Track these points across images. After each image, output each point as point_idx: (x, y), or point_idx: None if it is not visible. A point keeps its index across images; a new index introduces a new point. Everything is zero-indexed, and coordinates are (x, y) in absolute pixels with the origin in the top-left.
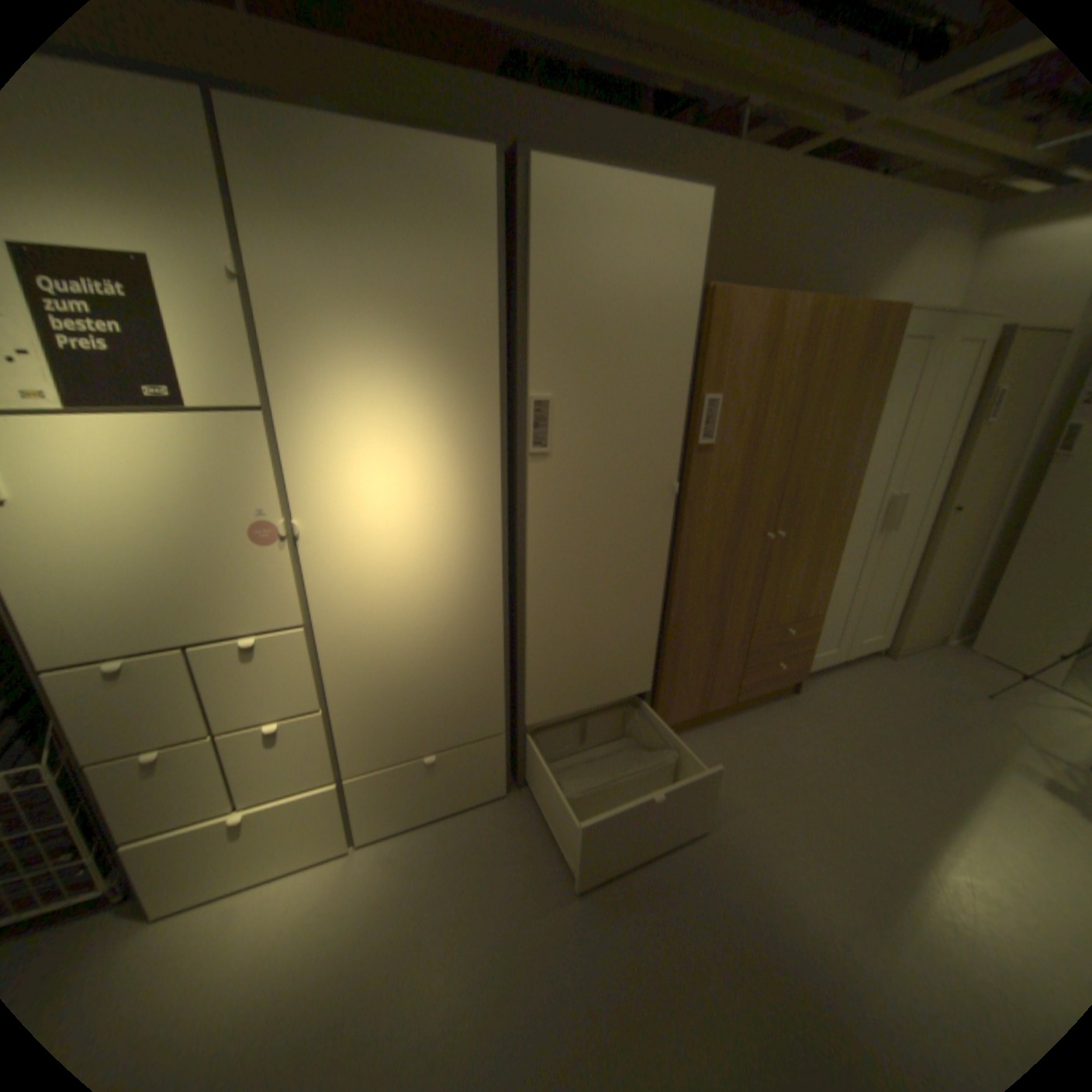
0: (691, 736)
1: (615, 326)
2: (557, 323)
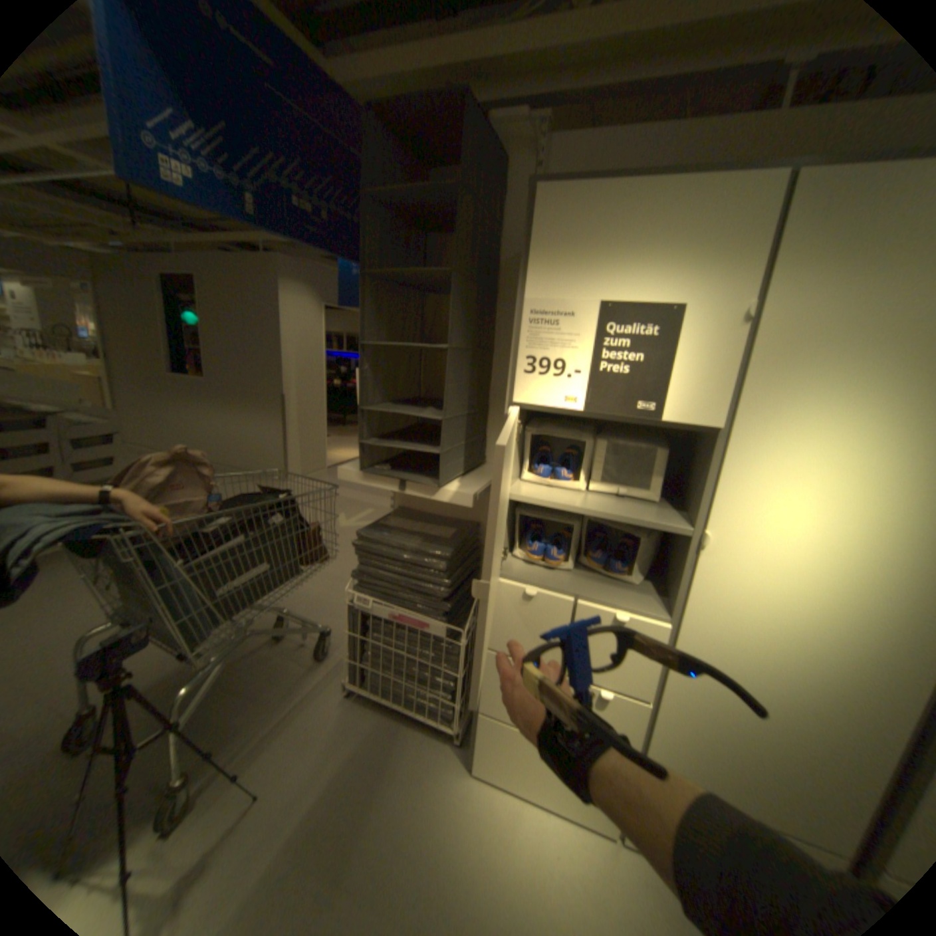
0: None
1: None
2: None
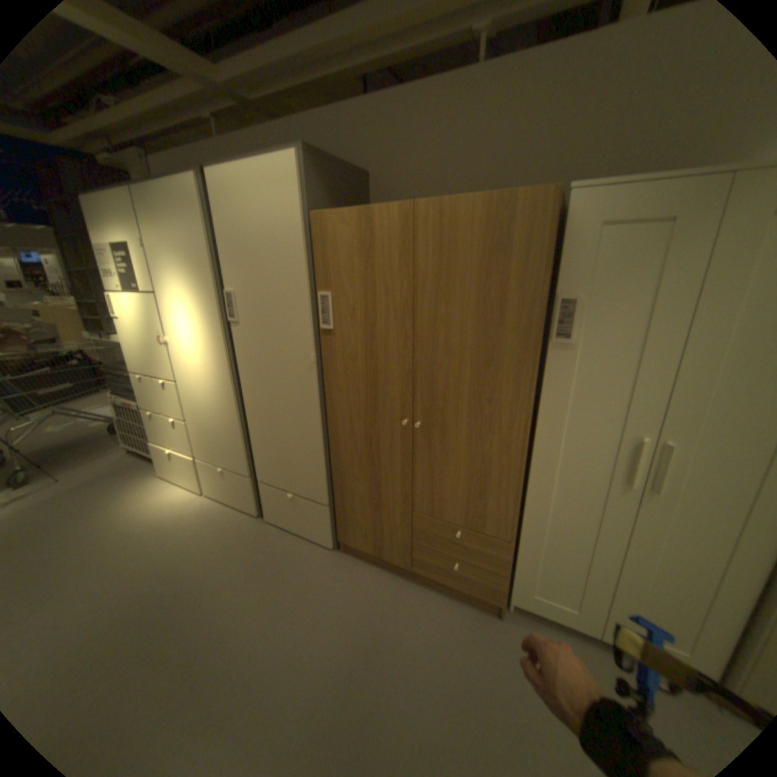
0: (369, 568)
1: (256, 250)
2: (229, 251)
